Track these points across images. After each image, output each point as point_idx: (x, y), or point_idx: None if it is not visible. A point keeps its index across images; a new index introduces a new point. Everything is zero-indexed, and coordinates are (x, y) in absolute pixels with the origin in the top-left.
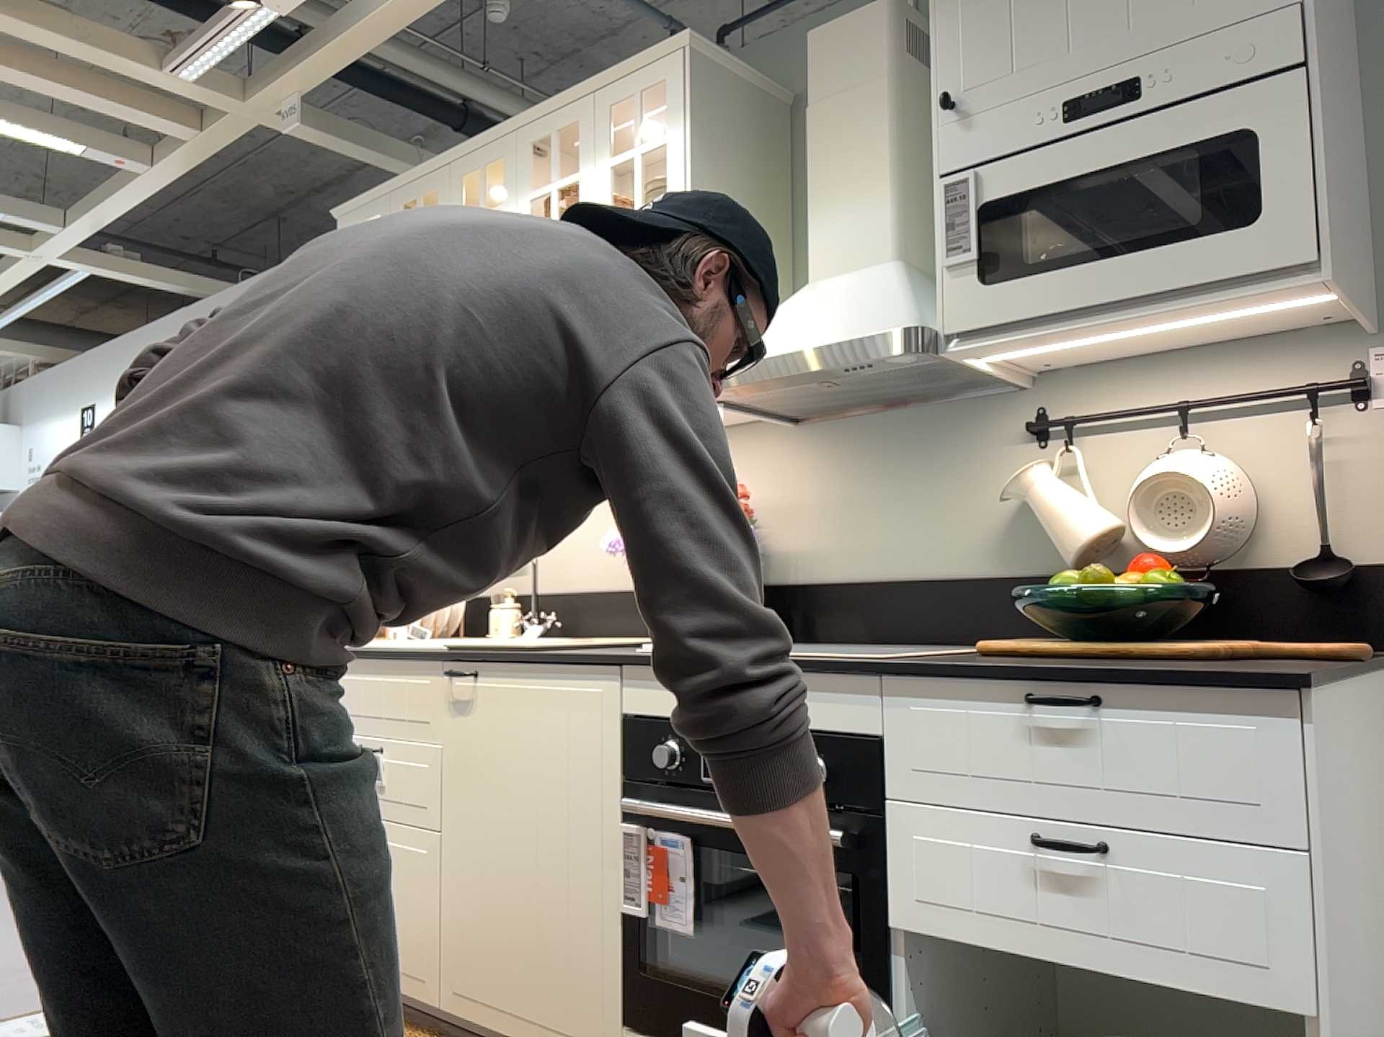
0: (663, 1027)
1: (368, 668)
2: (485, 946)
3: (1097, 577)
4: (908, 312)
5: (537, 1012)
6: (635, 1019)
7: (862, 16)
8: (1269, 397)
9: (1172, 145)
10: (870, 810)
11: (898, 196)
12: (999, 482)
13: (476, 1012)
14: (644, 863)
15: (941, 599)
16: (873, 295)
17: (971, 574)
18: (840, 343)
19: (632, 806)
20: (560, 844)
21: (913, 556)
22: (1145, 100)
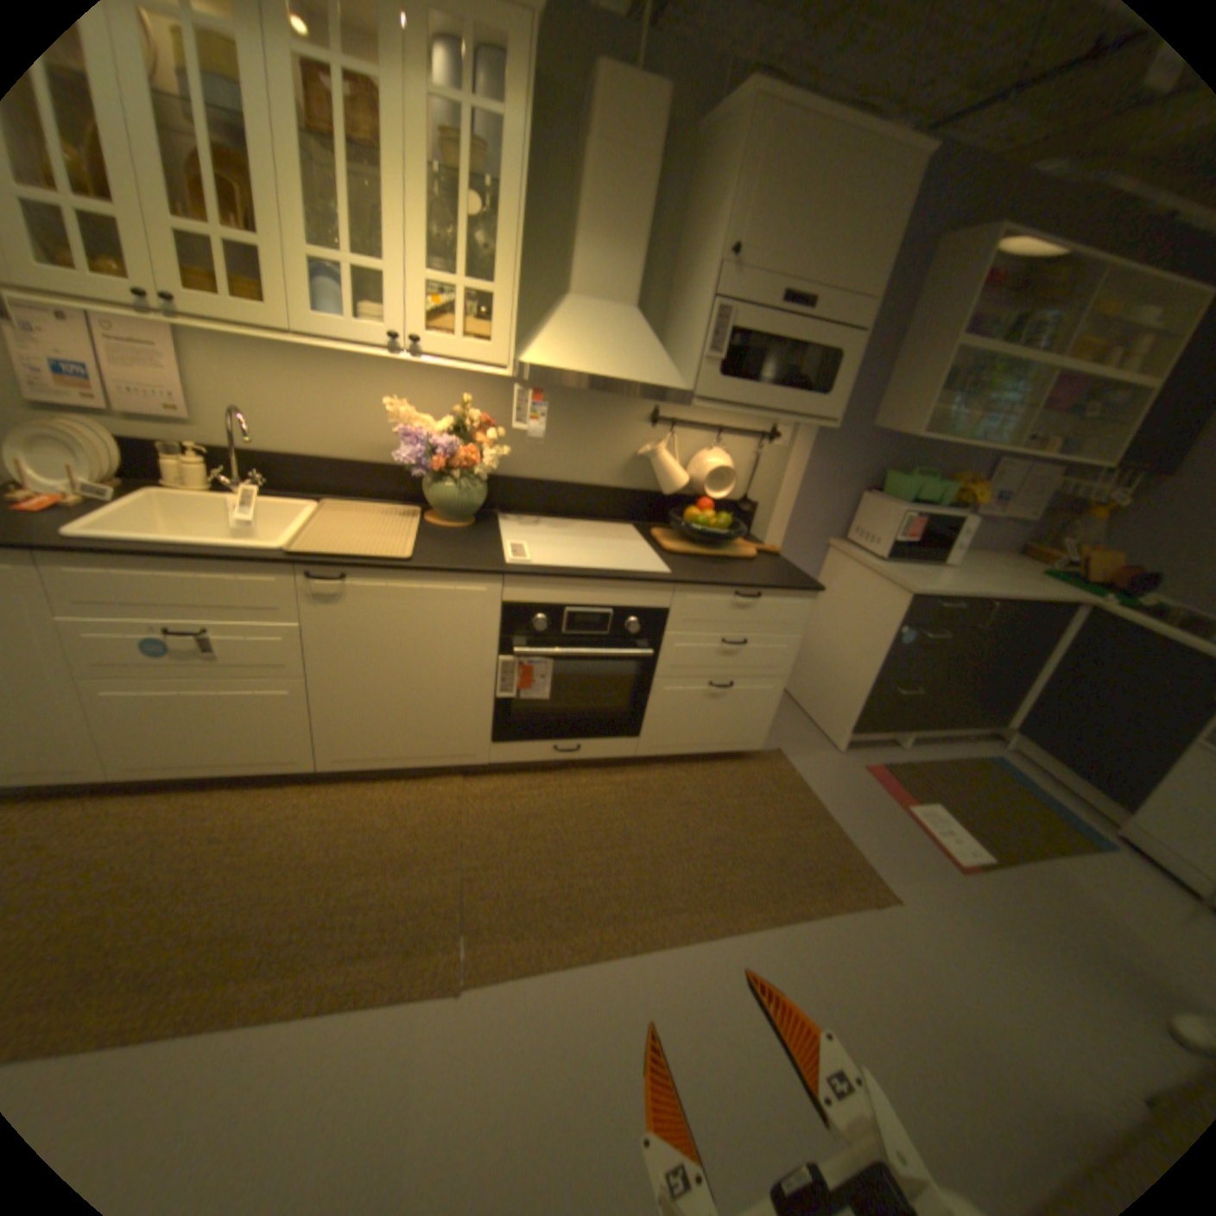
0: (520, 736)
1: (166, 565)
2: (369, 731)
3: (702, 515)
4: (677, 373)
5: (422, 751)
6: (501, 736)
7: (652, 84)
8: (748, 432)
9: (817, 342)
10: (654, 636)
11: (645, 261)
12: (628, 440)
13: (360, 764)
14: (517, 673)
15: (588, 496)
16: (643, 343)
17: (605, 485)
18: (647, 385)
19: (522, 651)
20: (444, 671)
21: (575, 471)
22: (817, 311)
